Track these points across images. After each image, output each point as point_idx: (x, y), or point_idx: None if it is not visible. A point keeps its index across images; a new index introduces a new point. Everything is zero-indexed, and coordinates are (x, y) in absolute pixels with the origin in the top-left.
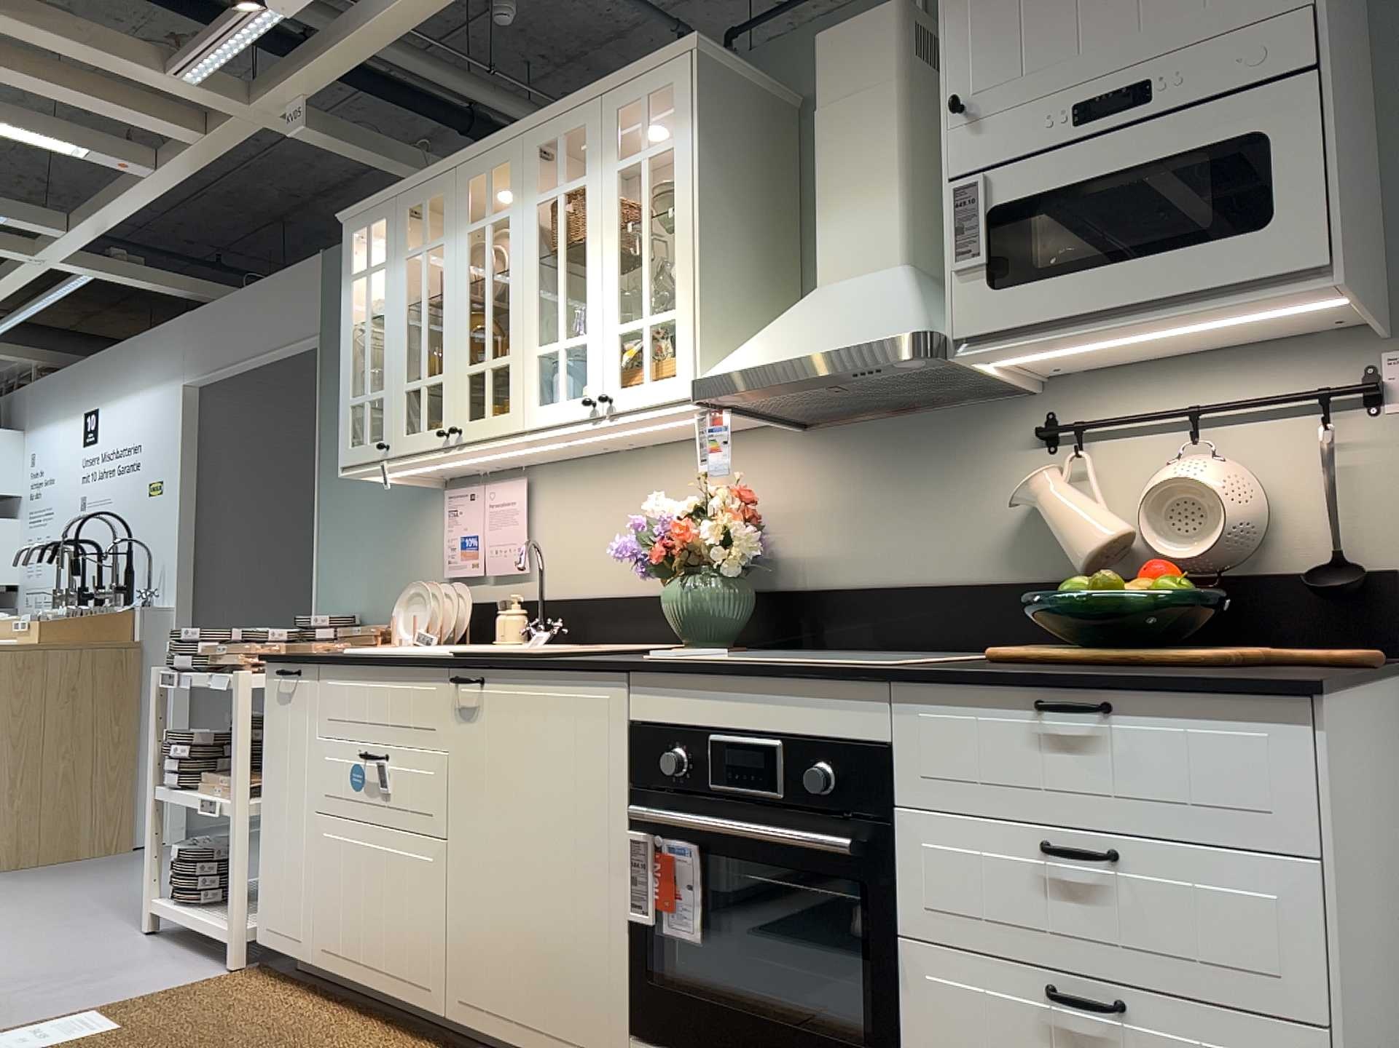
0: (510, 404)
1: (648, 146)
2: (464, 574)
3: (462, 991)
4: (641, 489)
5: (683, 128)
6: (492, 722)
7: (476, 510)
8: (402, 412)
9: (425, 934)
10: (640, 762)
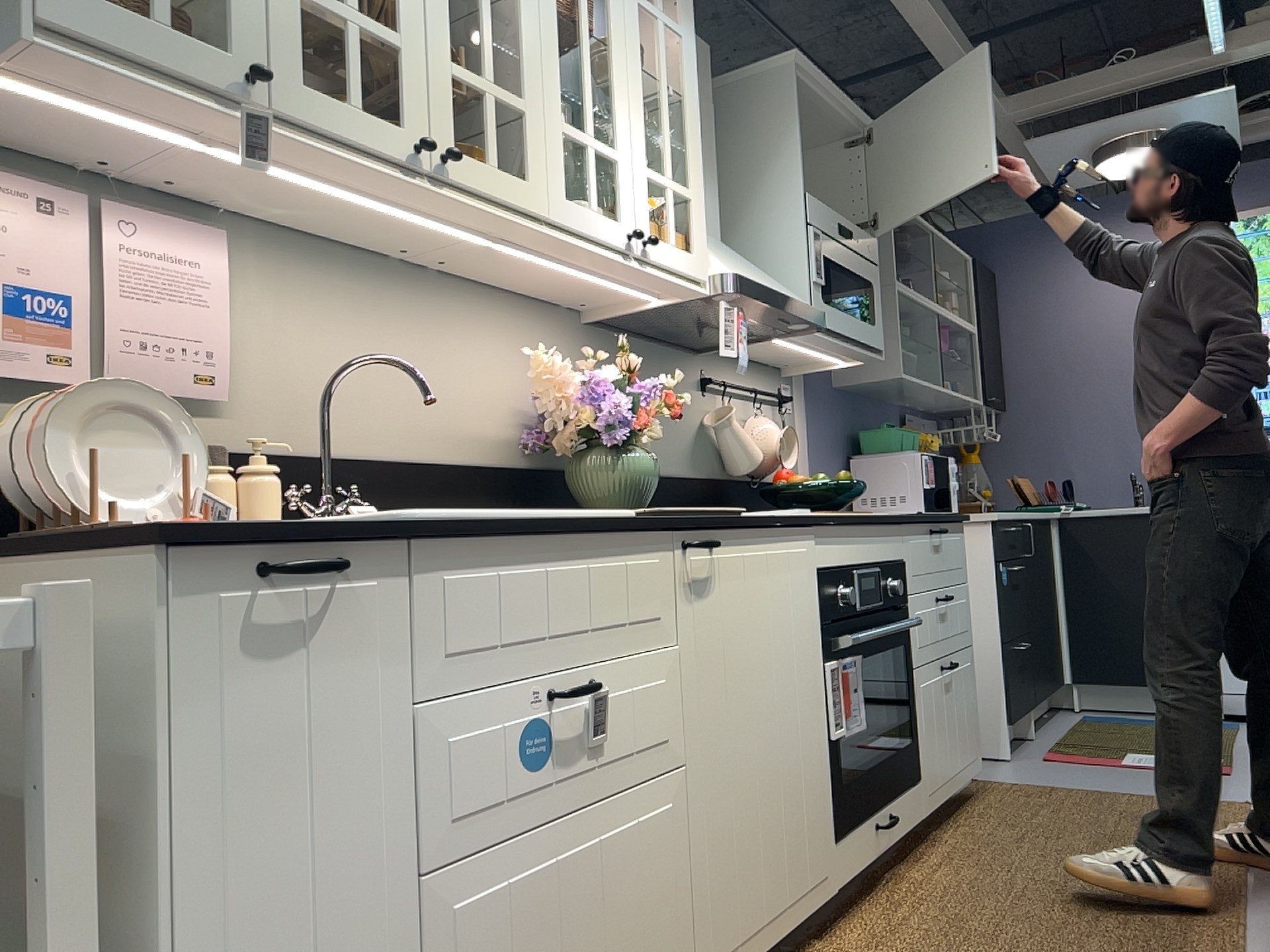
0: (531, 173)
1: (664, 12)
2: (12, 372)
3: (718, 946)
4: (427, 324)
5: (691, 29)
6: (728, 593)
7: (67, 241)
8: (295, 34)
9: (671, 915)
10: (827, 600)
